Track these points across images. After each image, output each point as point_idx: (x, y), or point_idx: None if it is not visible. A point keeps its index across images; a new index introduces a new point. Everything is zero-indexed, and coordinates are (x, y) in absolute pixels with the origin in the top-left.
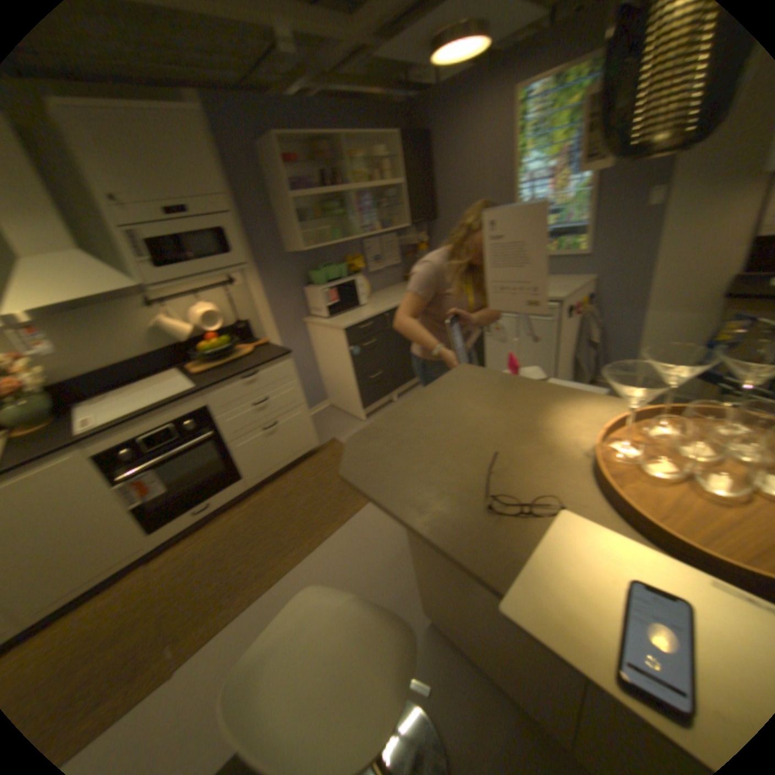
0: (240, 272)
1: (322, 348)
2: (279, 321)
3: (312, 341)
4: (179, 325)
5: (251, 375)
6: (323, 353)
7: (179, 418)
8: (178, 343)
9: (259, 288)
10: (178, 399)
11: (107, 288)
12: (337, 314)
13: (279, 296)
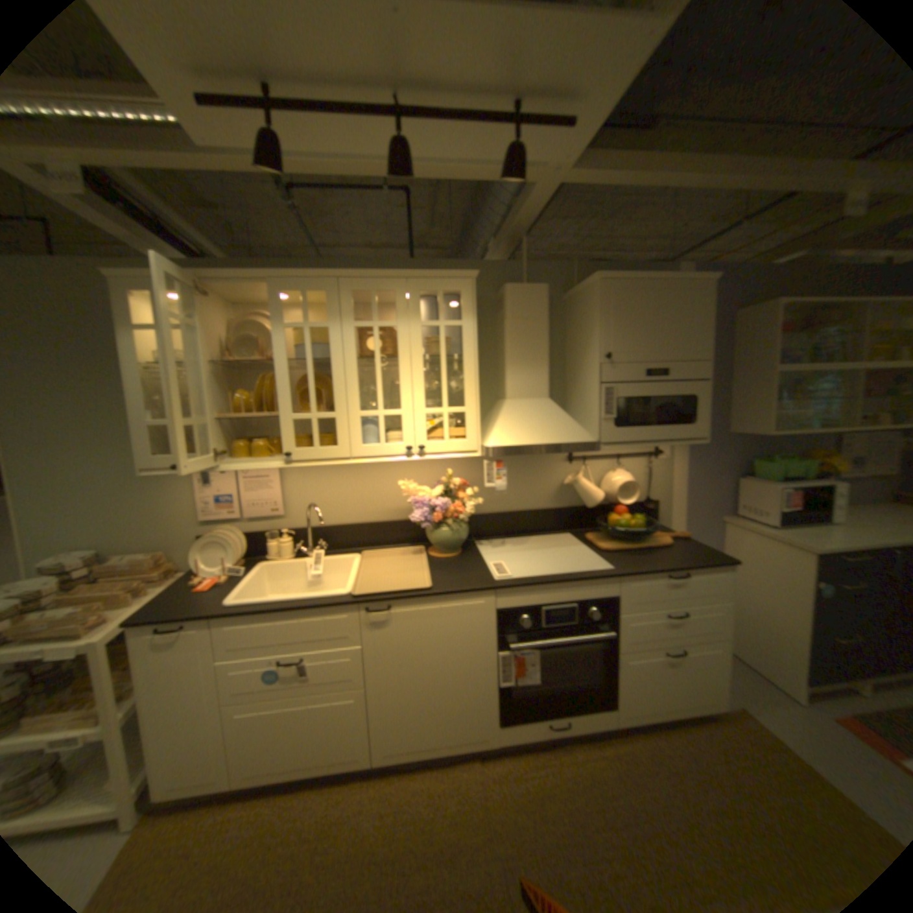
0: (674, 444)
1: (752, 566)
2: (697, 512)
3: (734, 550)
4: (598, 488)
5: (687, 578)
6: (752, 573)
7: (590, 599)
8: (584, 507)
9: (689, 467)
10: (602, 578)
11: (575, 439)
12: (793, 526)
13: (708, 481)
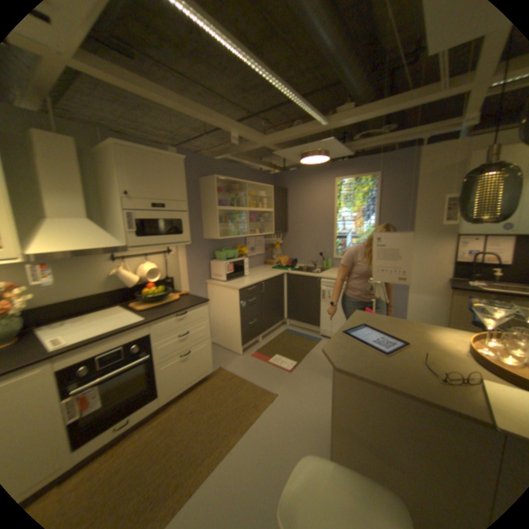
0: (176, 246)
1: (218, 301)
2: (192, 280)
3: (210, 295)
4: (132, 275)
5: (184, 314)
6: (218, 304)
7: (129, 342)
8: (126, 288)
9: (185, 258)
10: (135, 327)
11: (106, 245)
12: (231, 280)
13: (195, 264)
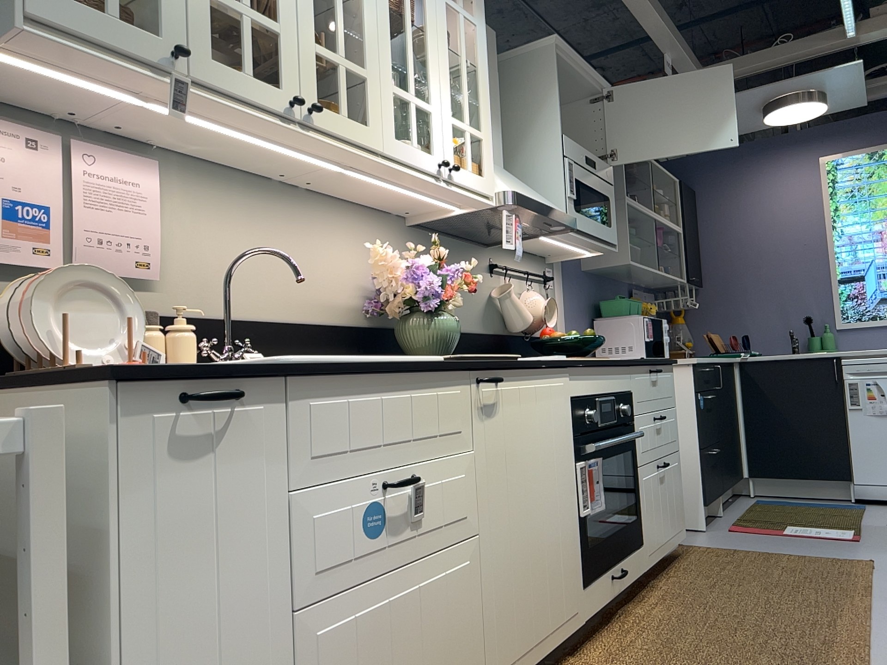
0: (556, 273)
1: None
2: None
3: None
4: (526, 305)
5: (661, 370)
6: None
7: (613, 395)
8: (507, 335)
9: (566, 302)
10: (626, 361)
11: (560, 210)
12: None
13: (577, 321)
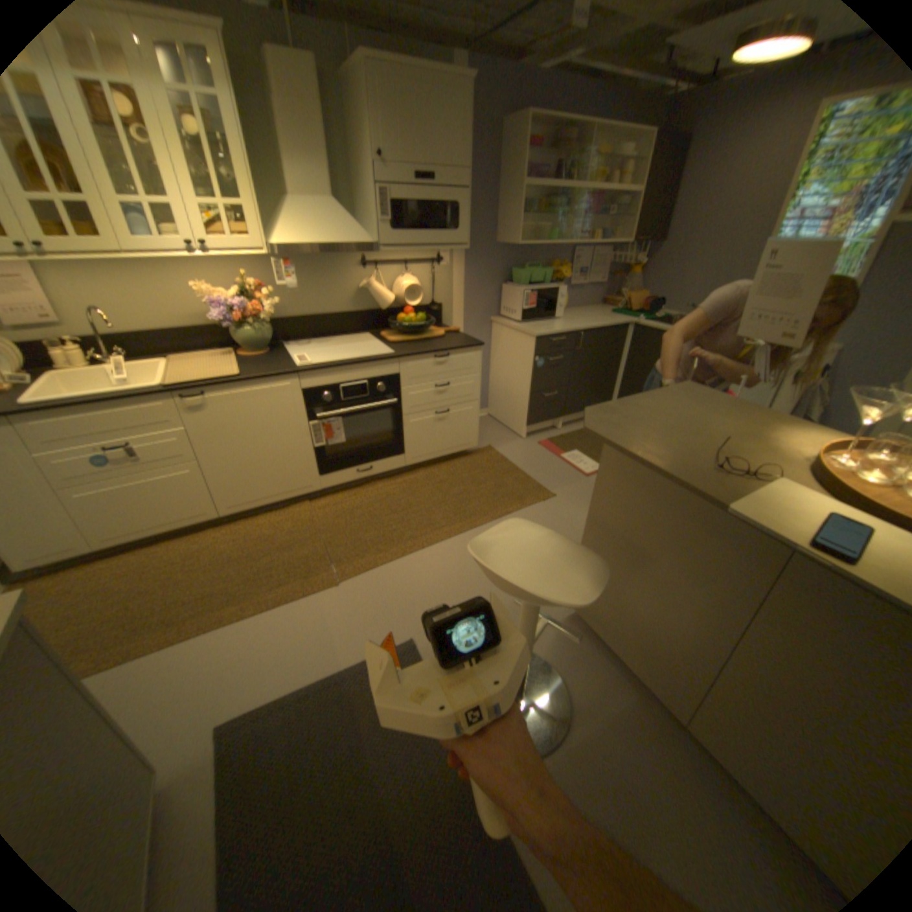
0: (452, 252)
1: (504, 352)
2: (471, 313)
3: (495, 342)
4: (388, 291)
5: (446, 356)
6: (504, 358)
7: (377, 377)
8: (380, 310)
9: (464, 274)
10: (384, 359)
11: (355, 240)
12: (531, 321)
13: (479, 286)
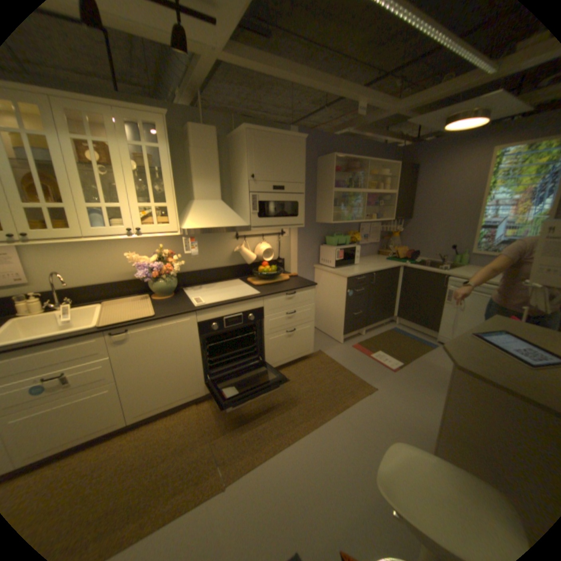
0: (290, 229)
1: (324, 287)
2: (301, 263)
3: (317, 280)
4: (252, 253)
5: (294, 293)
6: (324, 290)
7: (248, 310)
8: (246, 264)
9: (297, 240)
10: (254, 298)
11: (236, 224)
12: (340, 267)
13: (306, 247)
